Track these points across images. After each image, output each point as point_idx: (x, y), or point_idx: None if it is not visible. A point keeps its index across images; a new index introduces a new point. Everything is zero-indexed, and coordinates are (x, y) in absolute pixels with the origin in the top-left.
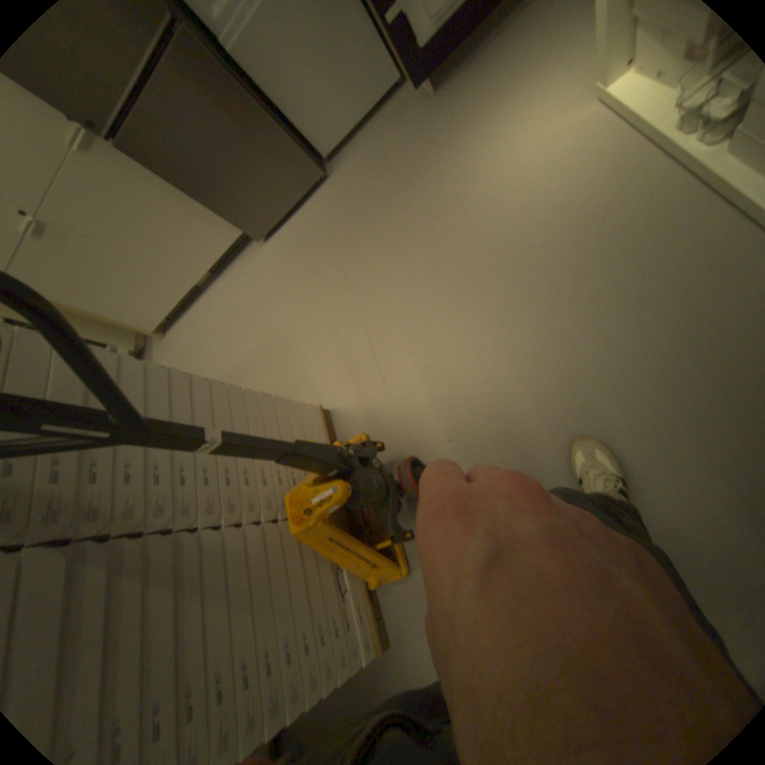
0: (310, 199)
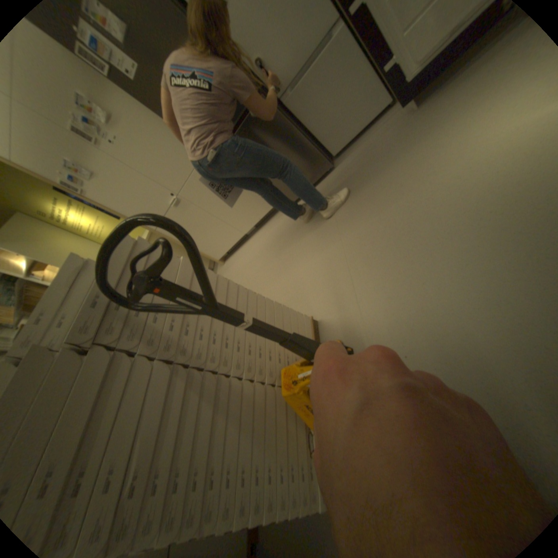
0: (321, 182)
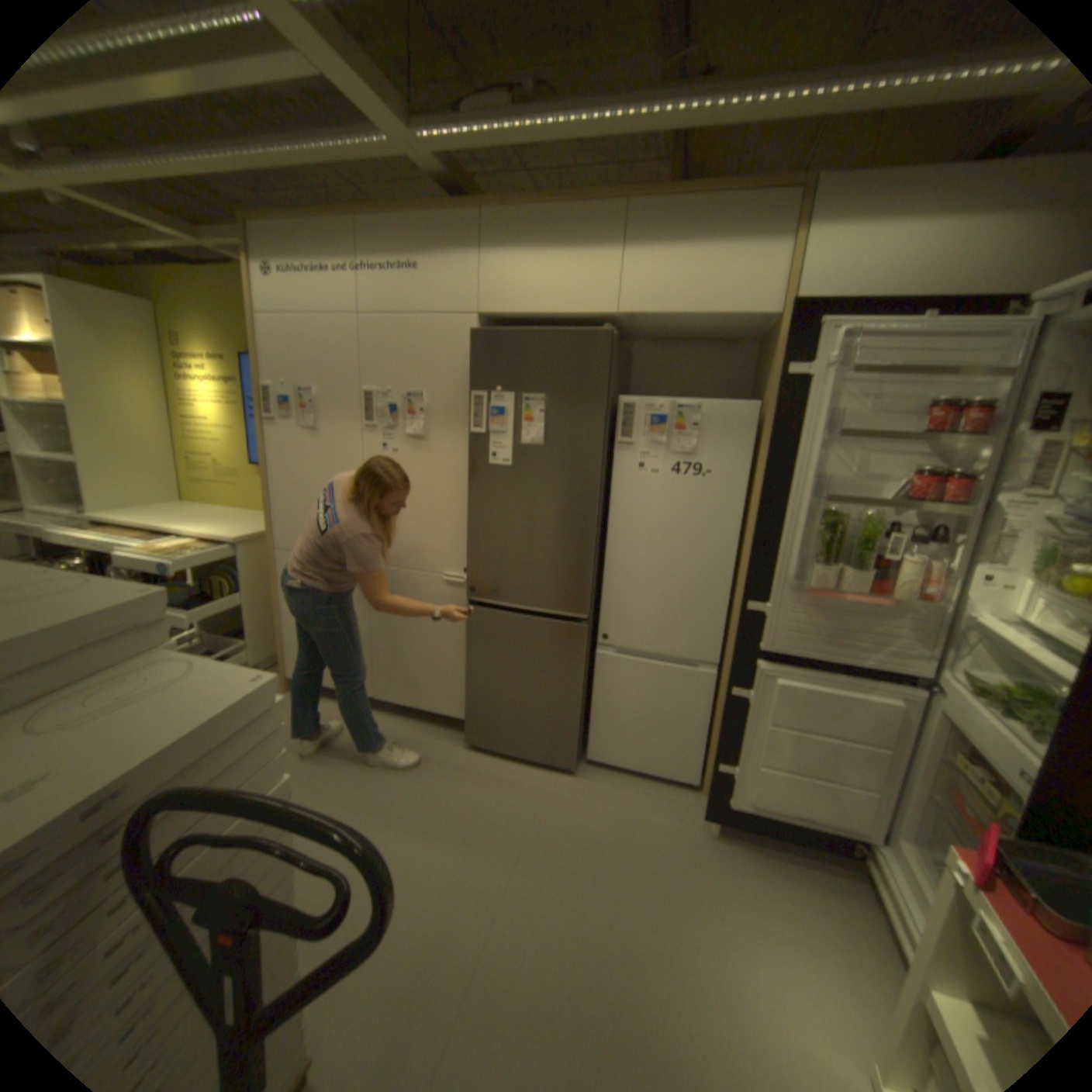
0: (541, 773)
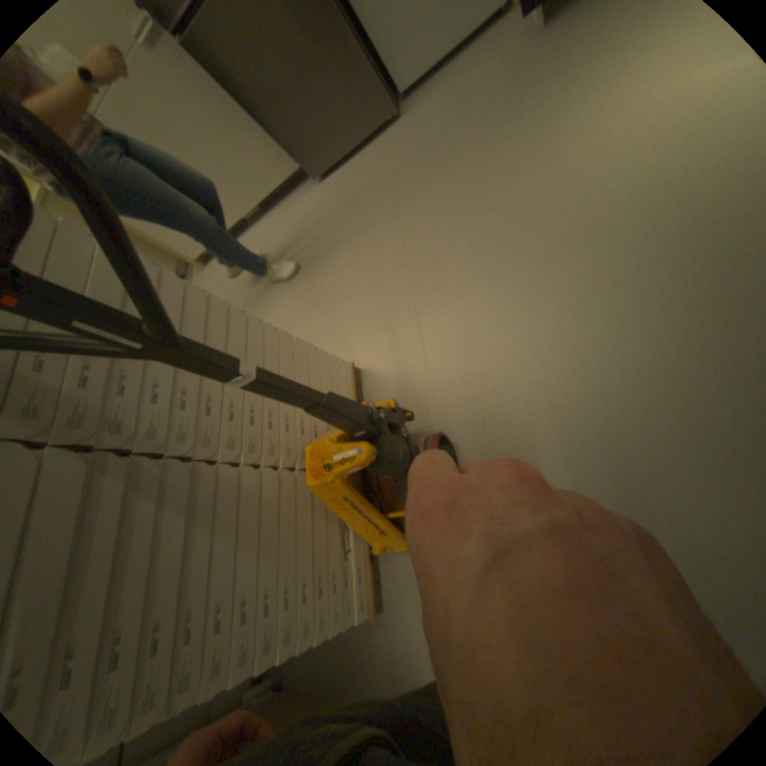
0: (376, 139)
